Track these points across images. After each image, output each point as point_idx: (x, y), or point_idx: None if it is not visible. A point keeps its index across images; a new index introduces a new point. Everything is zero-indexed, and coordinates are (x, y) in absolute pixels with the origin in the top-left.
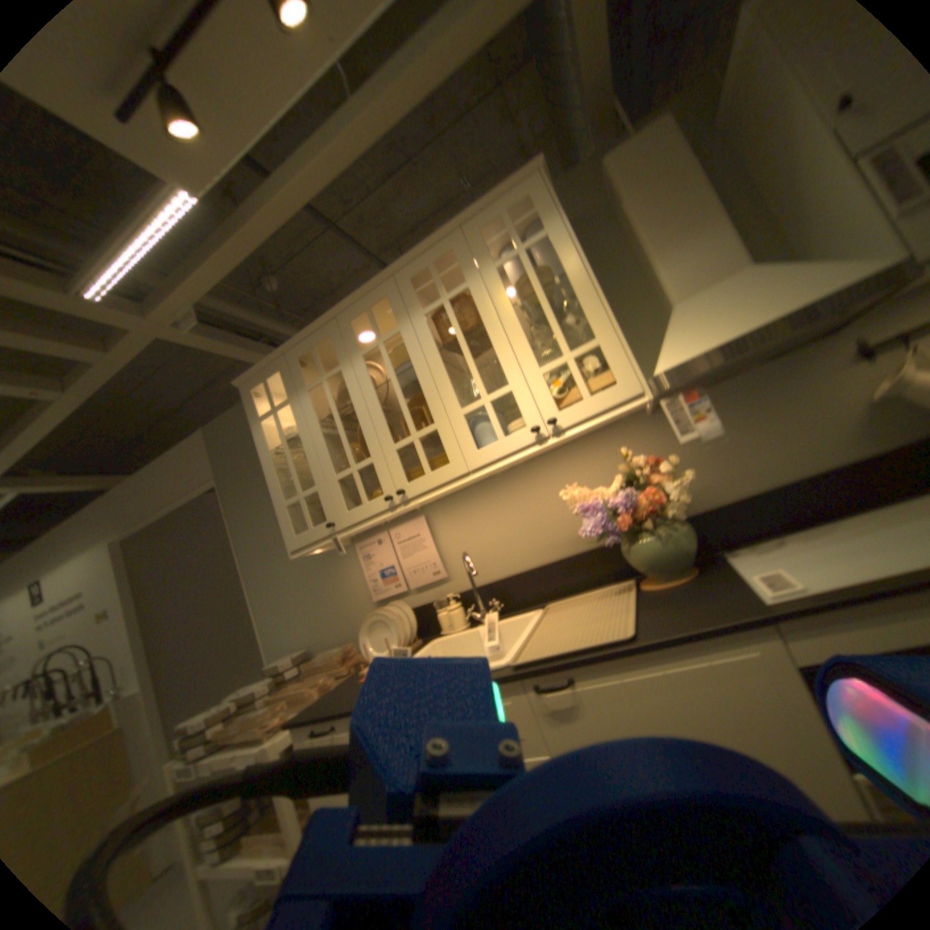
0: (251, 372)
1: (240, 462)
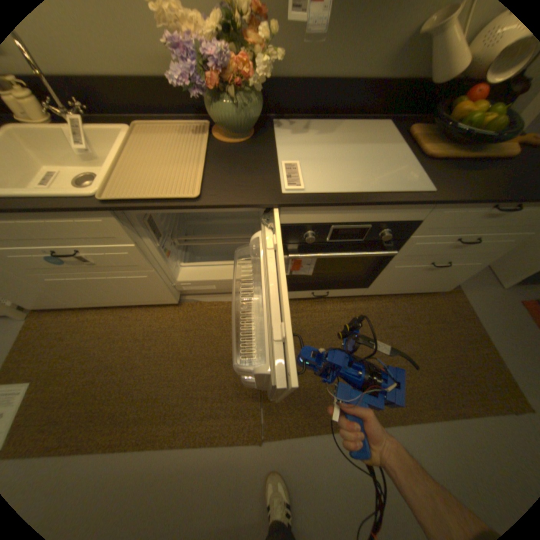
0: None
1: None
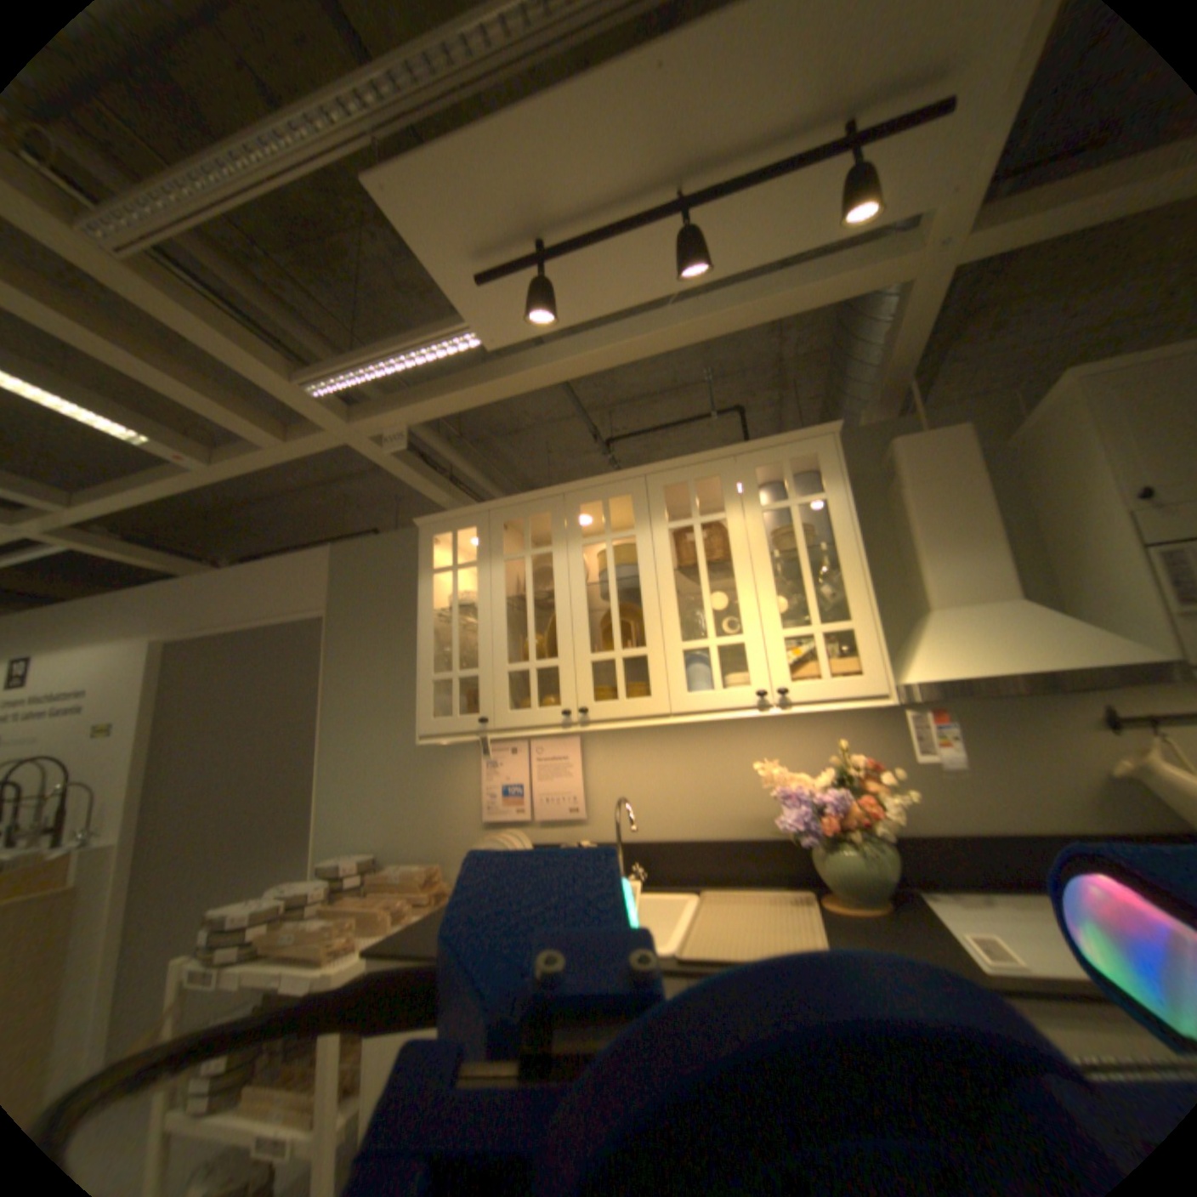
0: (443, 517)
1: (367, 602)
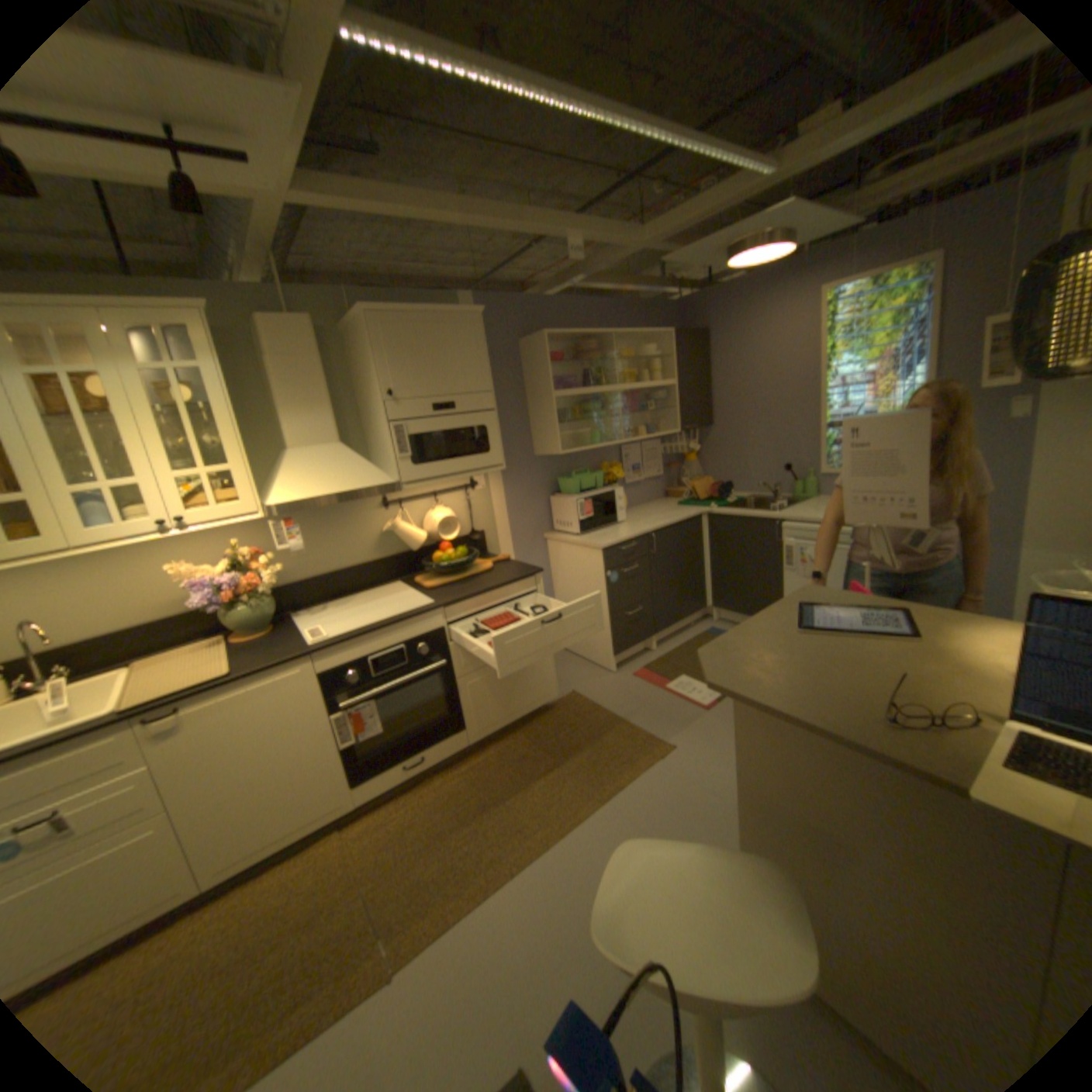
0: None
1: None
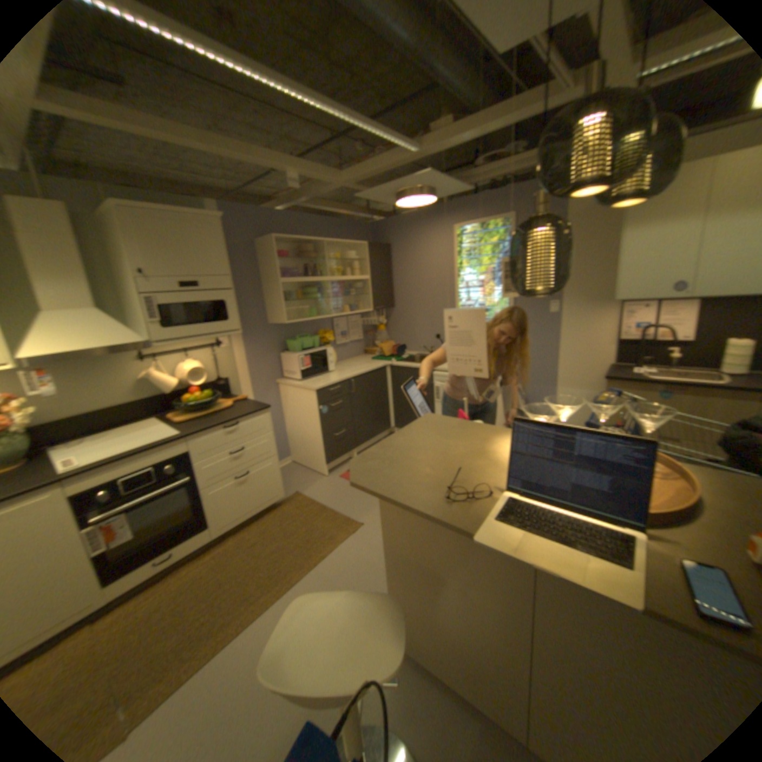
0: None
1: None
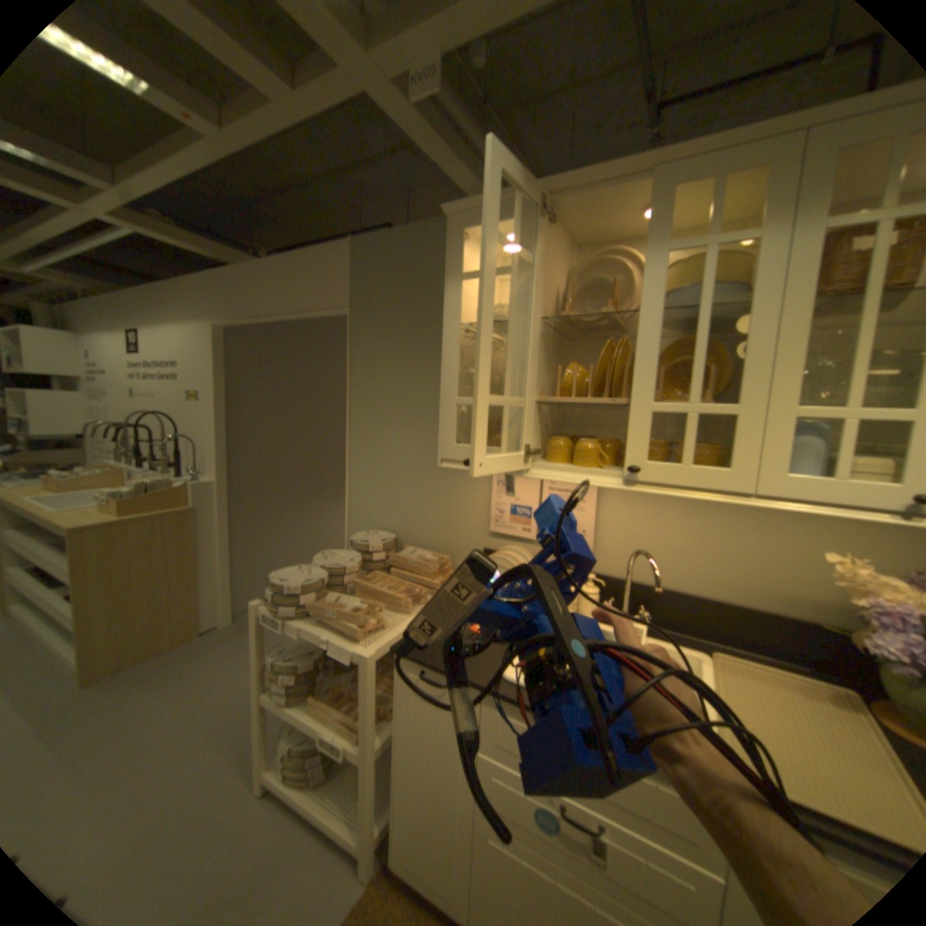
0: (475, 204)
1: (385, 304)
